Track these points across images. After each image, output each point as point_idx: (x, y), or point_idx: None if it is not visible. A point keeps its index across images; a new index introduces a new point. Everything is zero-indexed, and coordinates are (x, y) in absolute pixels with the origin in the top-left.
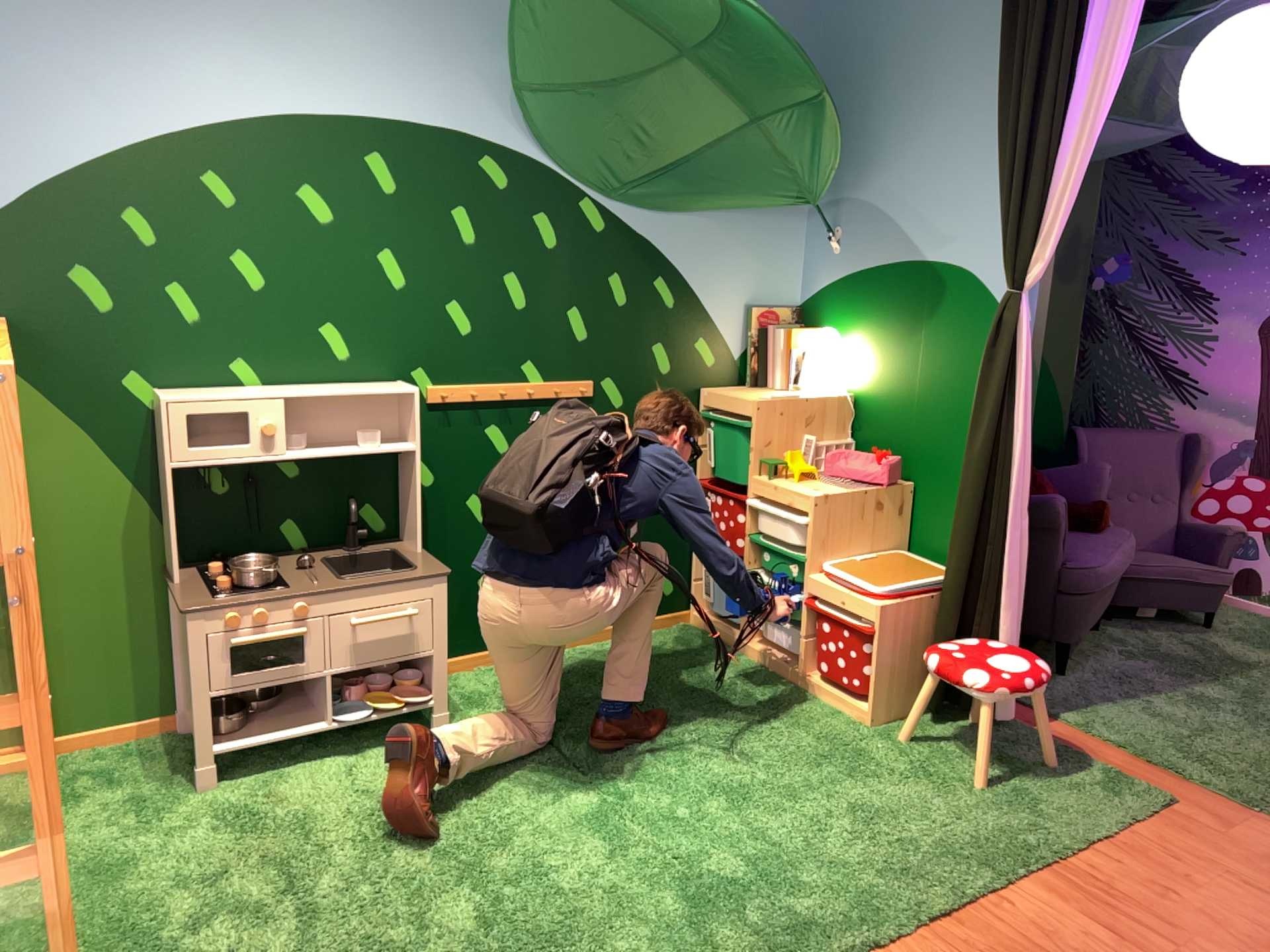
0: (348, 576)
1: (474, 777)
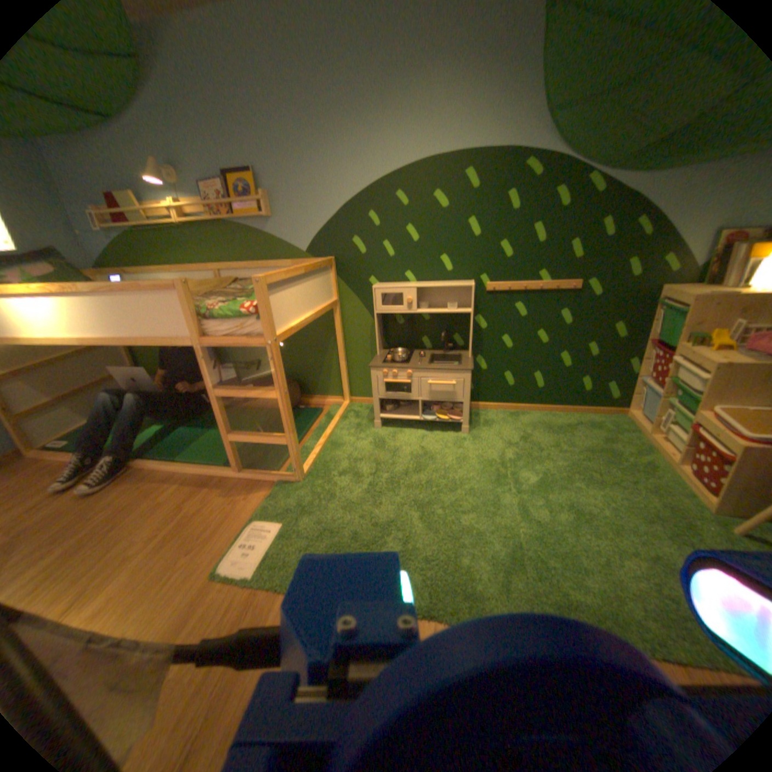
0: (428, 362)
1: (458, 457)
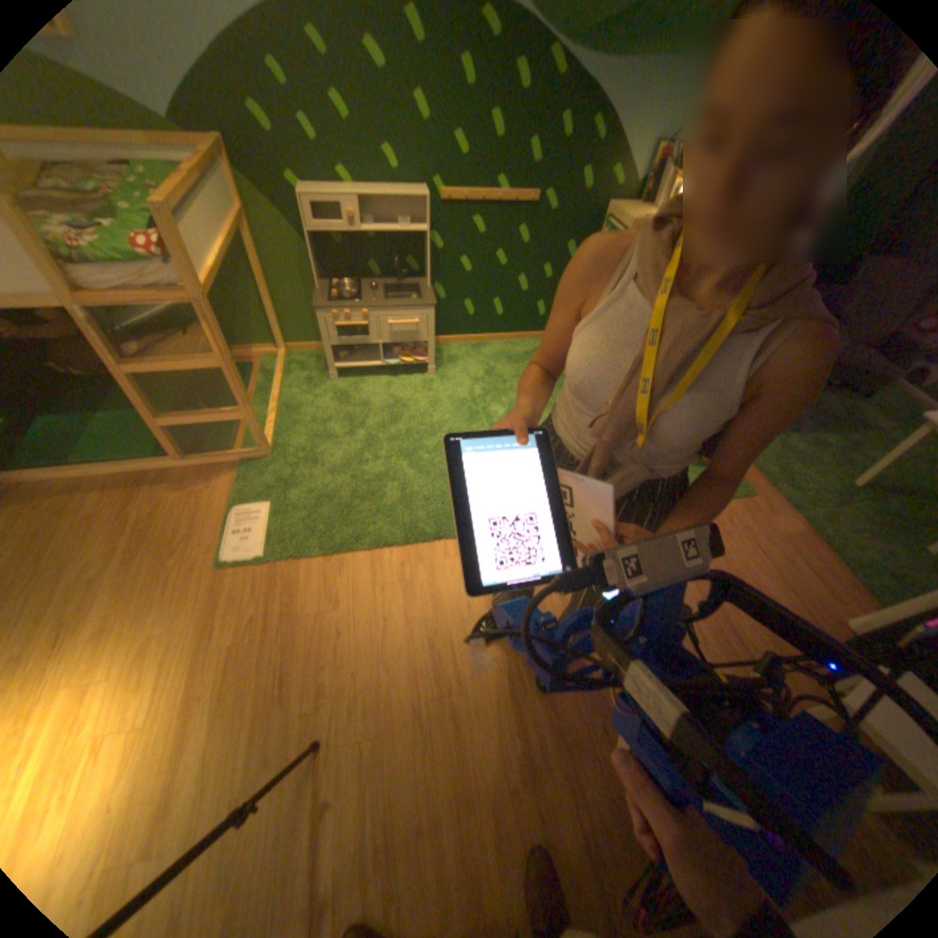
0: (386, 300)
1: (432, 404)
